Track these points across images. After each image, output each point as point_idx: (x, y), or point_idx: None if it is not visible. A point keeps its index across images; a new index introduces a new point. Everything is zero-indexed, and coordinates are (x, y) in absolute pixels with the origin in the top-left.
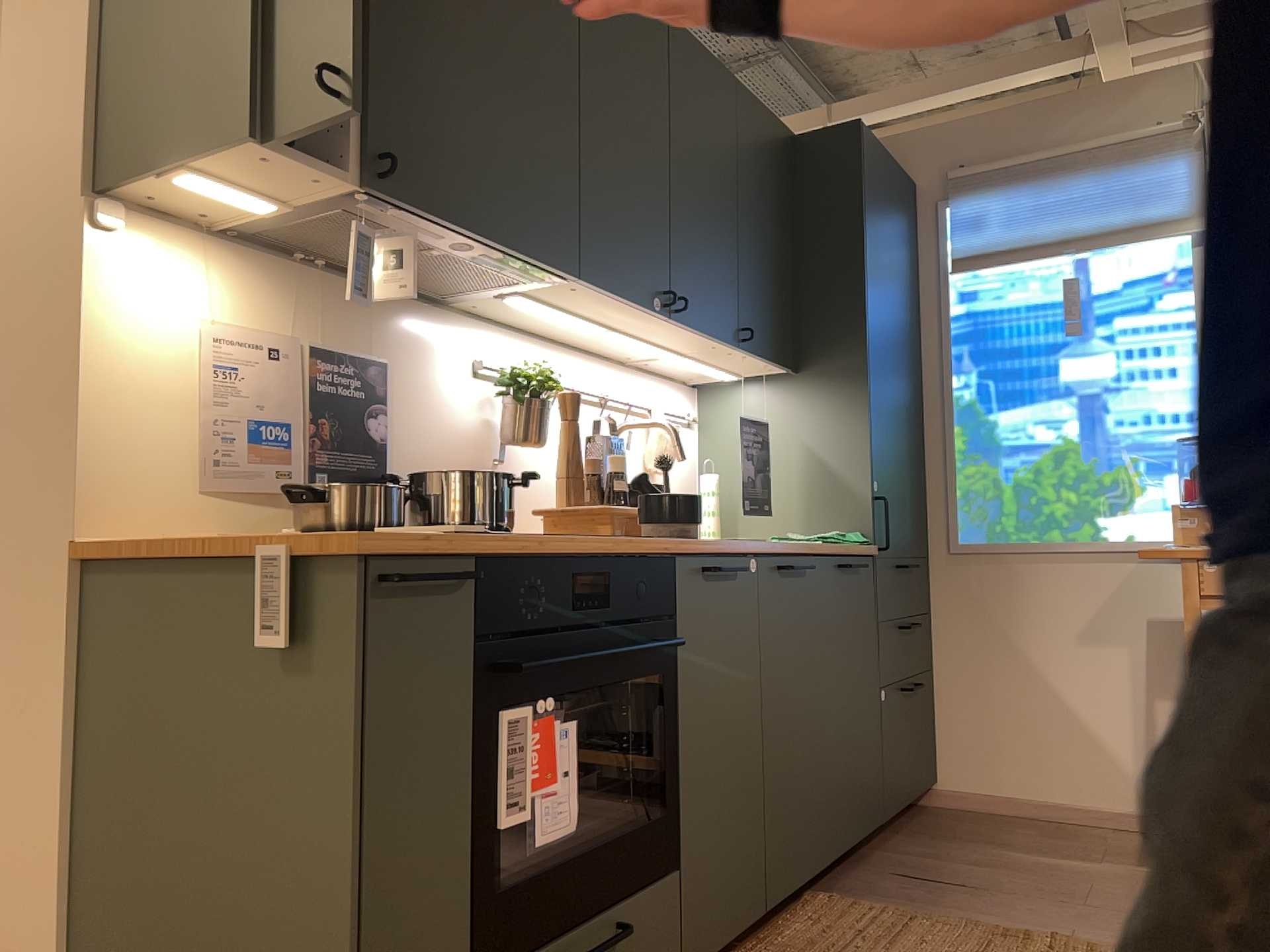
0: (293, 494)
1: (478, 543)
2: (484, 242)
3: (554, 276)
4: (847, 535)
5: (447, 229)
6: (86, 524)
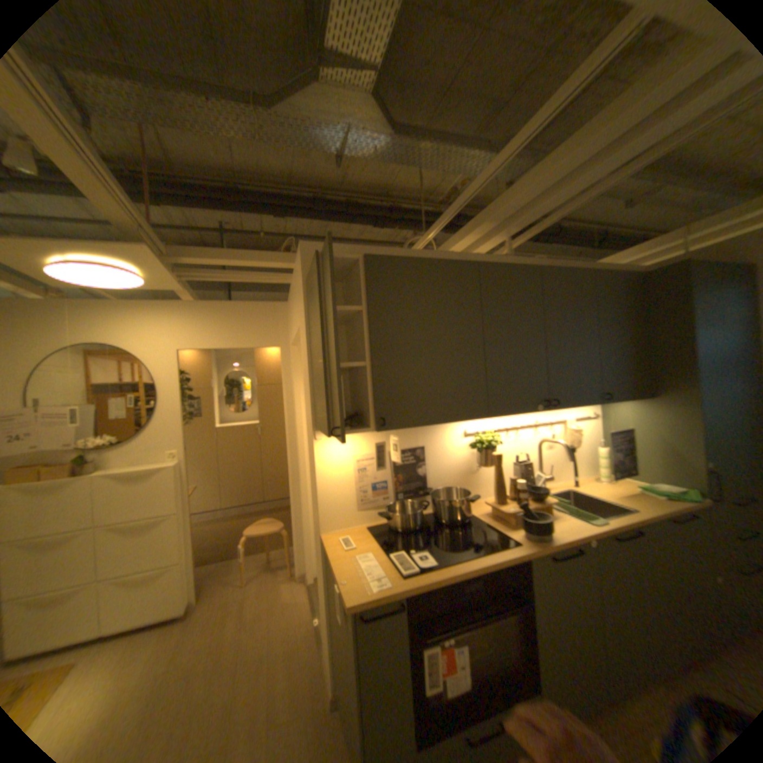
0: (385, 509)
1: (405, 594)
2: (435, 424)
3: (478, 417)
4: (686, 491)
5: (417, 426)
6: (322, 530)
